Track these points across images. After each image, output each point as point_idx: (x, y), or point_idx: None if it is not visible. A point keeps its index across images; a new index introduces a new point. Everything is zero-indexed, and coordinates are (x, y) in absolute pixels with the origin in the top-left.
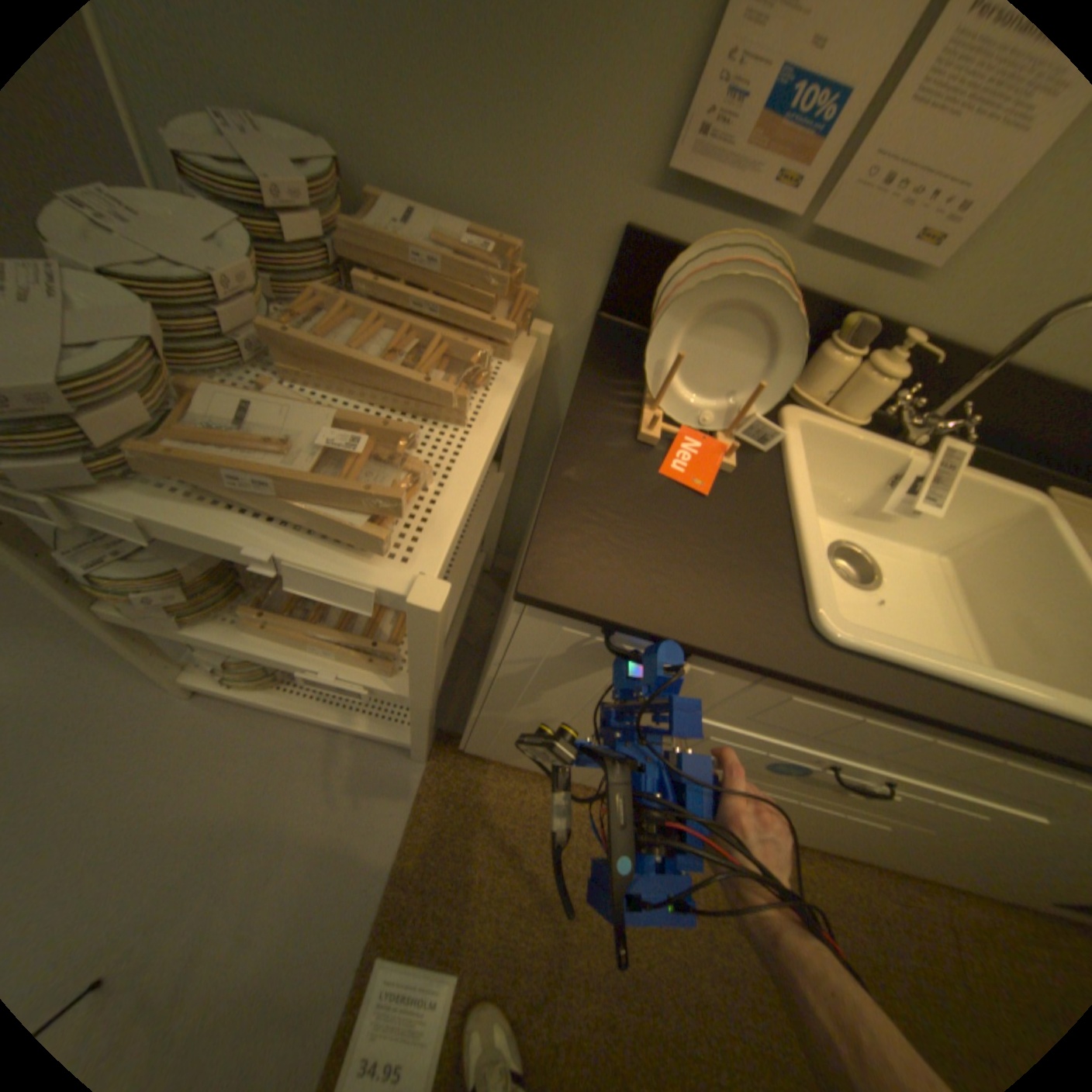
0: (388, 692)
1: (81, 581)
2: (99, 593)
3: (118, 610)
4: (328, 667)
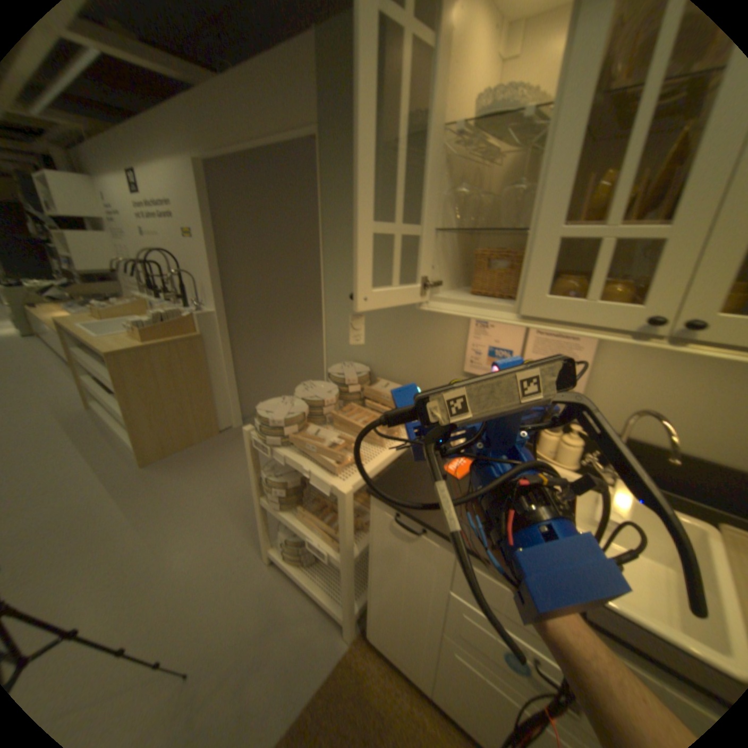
0: (336, 561)
1: (265, 484)
2: (267, 491)
3: (268, 500)
4: (318, 538)
